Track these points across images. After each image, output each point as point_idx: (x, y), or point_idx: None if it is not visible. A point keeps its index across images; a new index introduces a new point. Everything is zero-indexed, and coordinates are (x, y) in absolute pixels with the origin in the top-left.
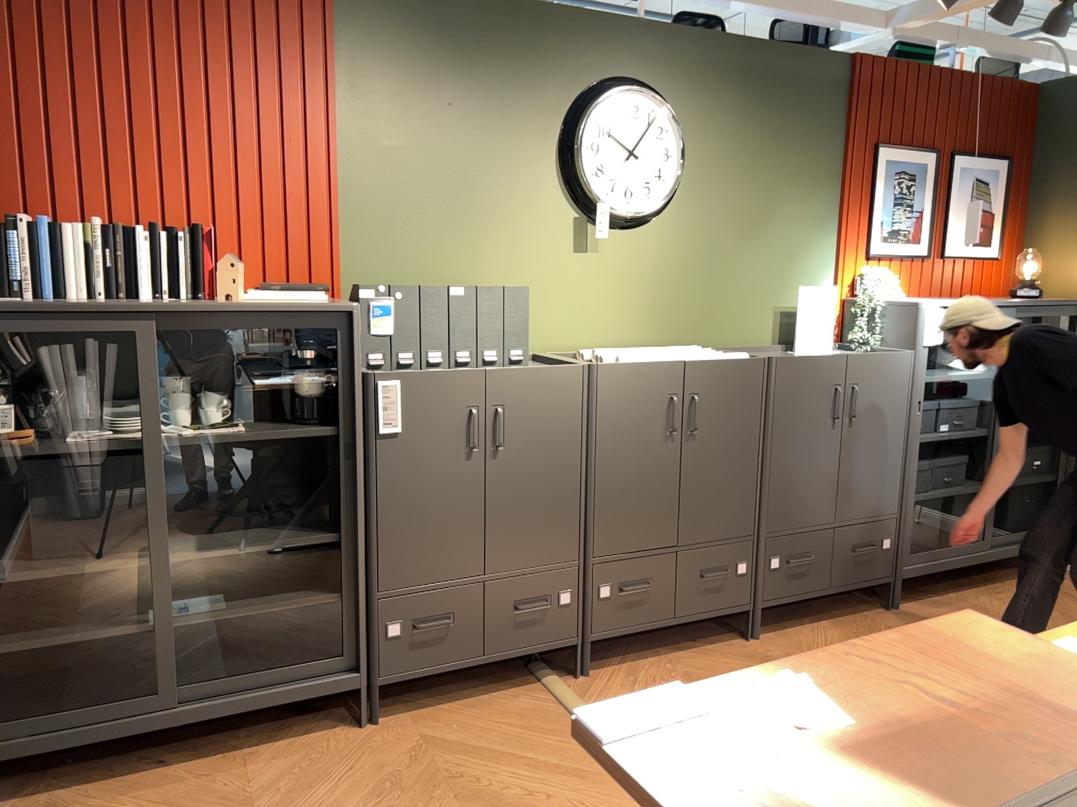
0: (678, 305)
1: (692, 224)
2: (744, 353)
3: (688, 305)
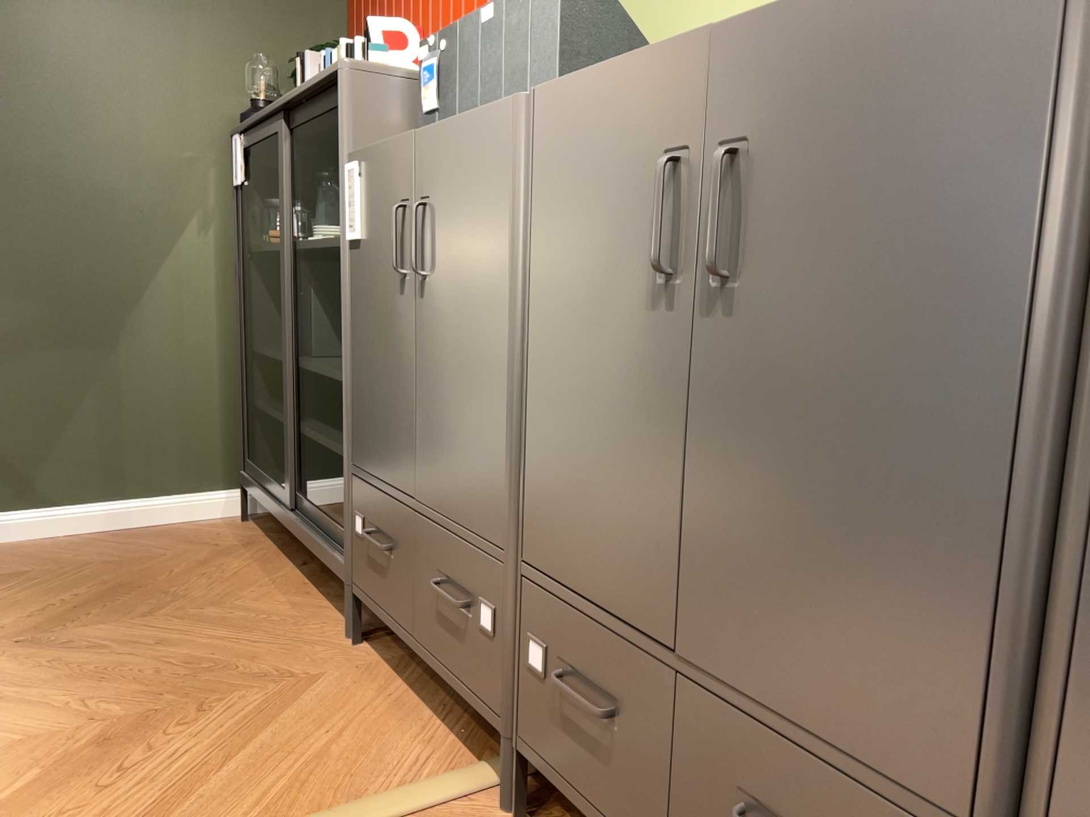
0: None
1: None
2: None
3: None
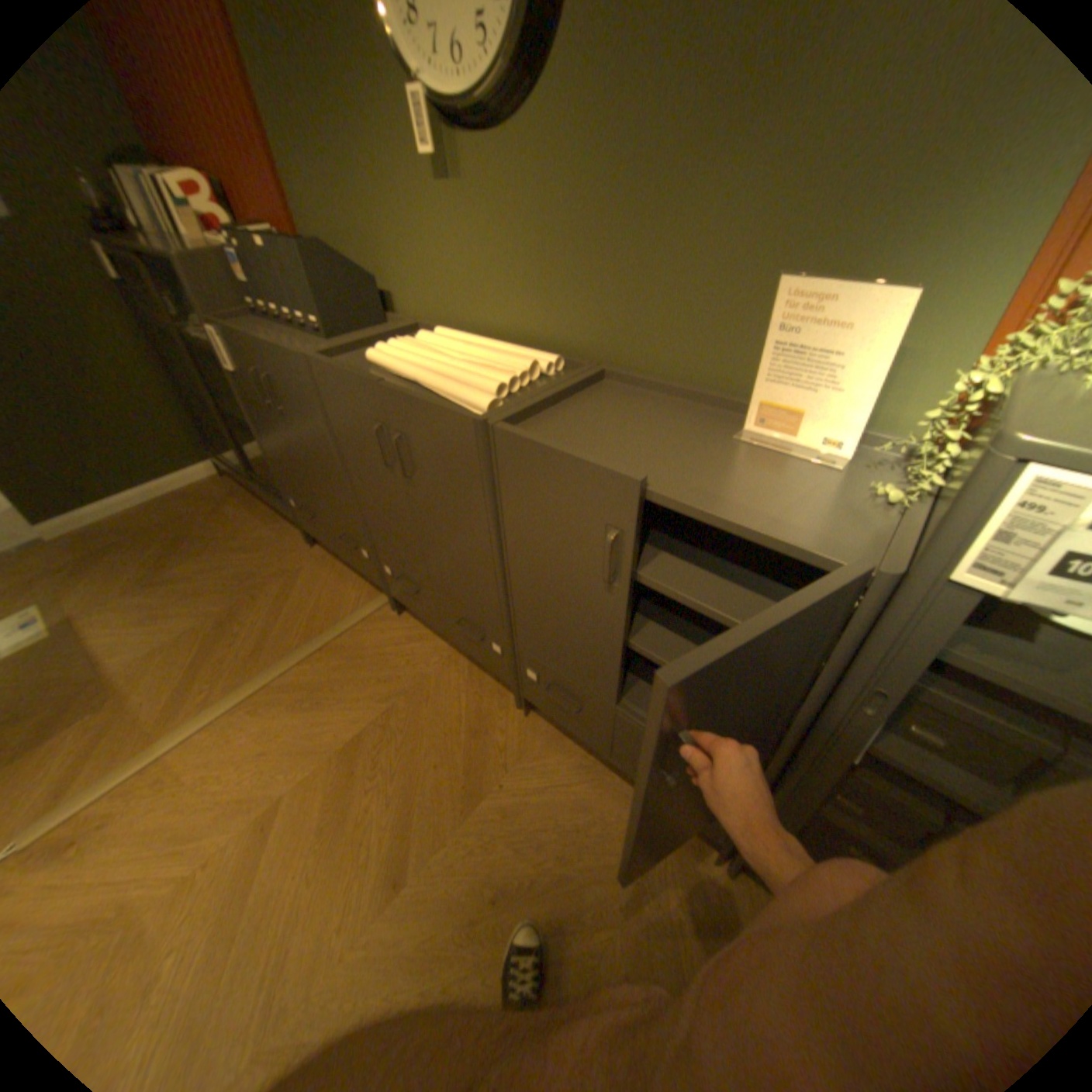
0: (572, 282)
1: (591, 100)
2: (487, 398)
3: (588, 284)
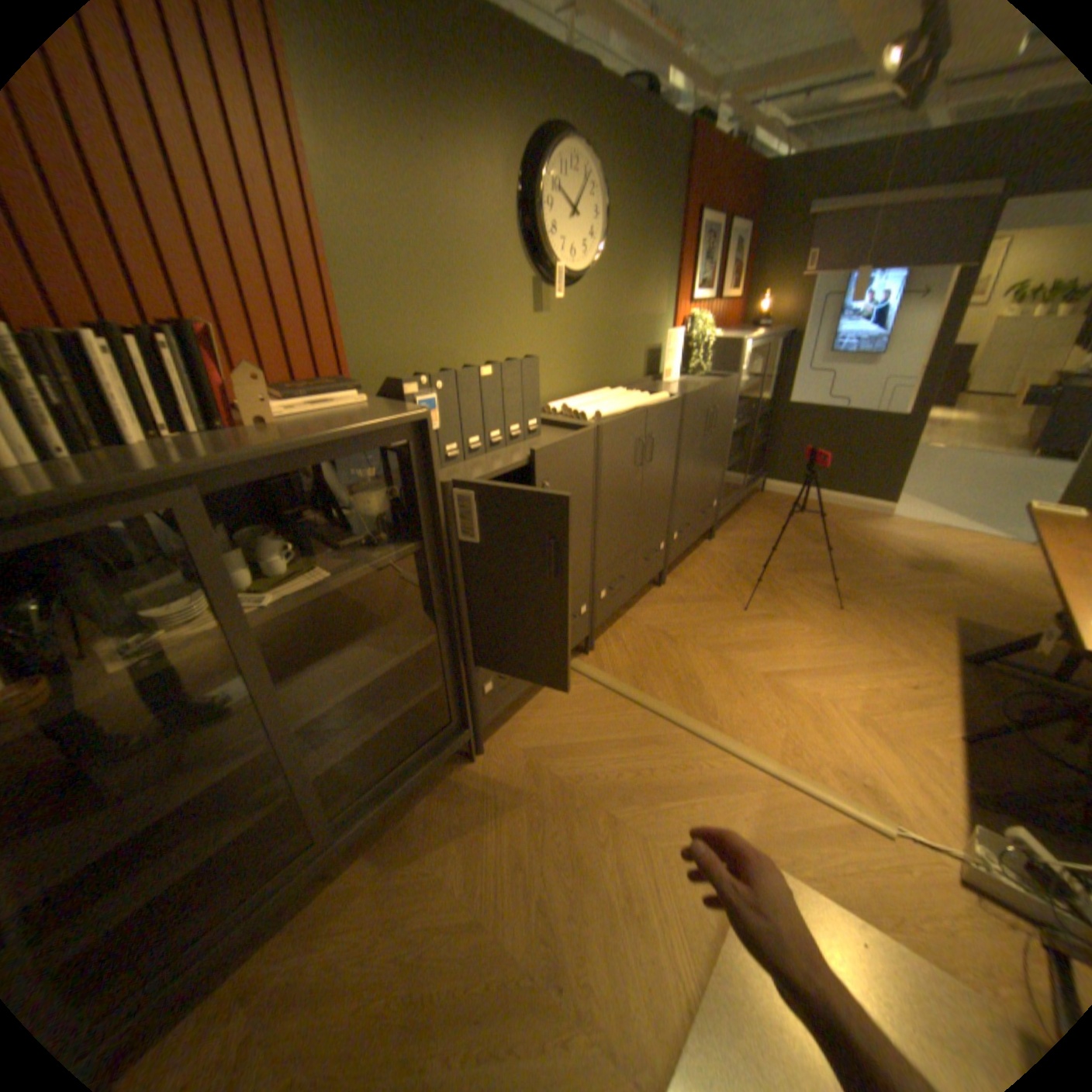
0: (596, 354)
1: (605, 280)
2: (665, 393)
3: (602, 353)
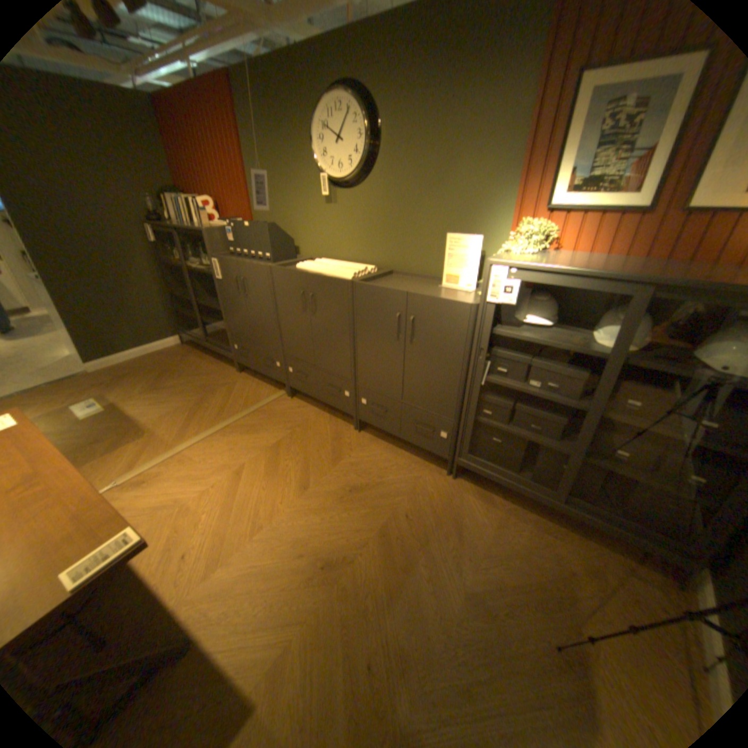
0: (380, 240)
1: (387, 182)
2: (351, 276)
3: (386, 240)
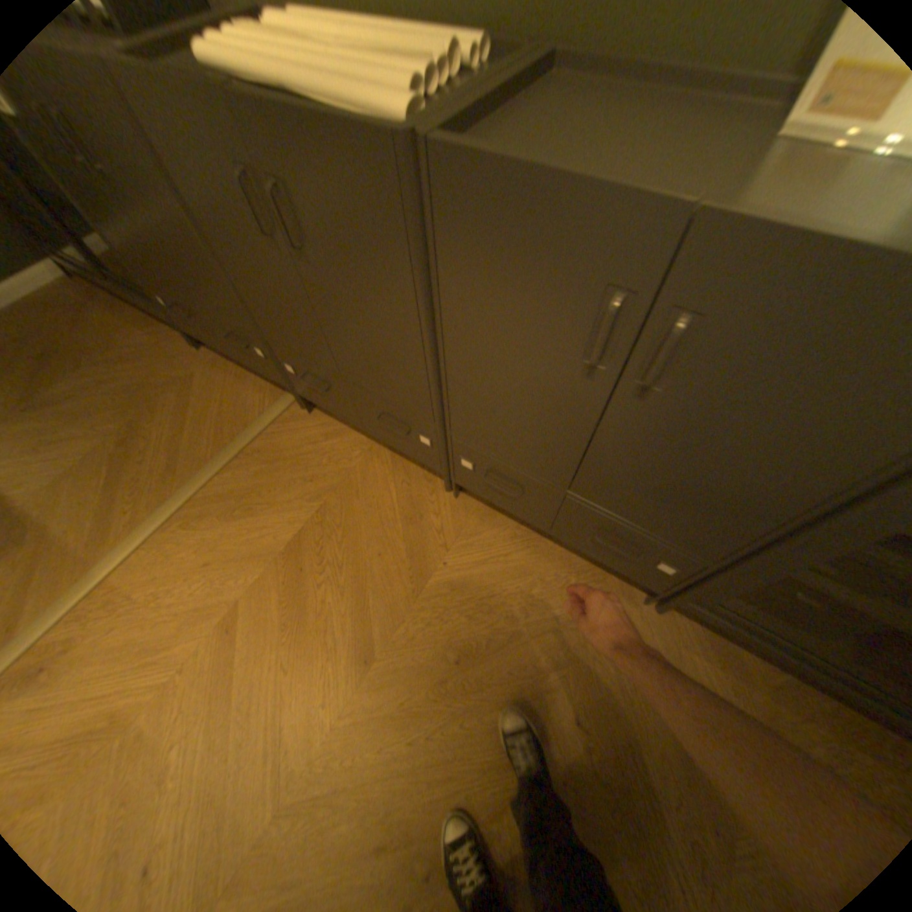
0: None
1: None
2: (402, 97)
3: None
